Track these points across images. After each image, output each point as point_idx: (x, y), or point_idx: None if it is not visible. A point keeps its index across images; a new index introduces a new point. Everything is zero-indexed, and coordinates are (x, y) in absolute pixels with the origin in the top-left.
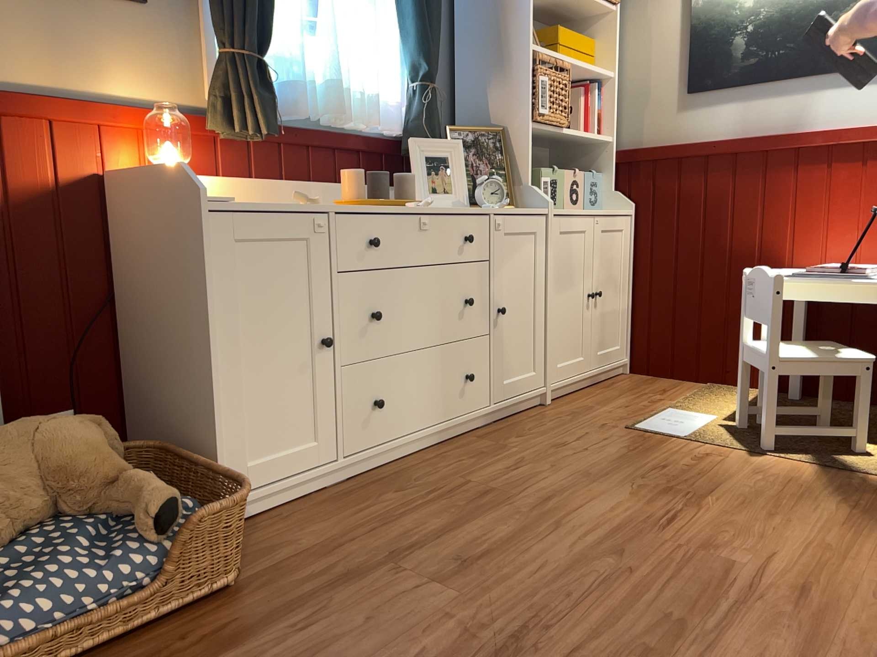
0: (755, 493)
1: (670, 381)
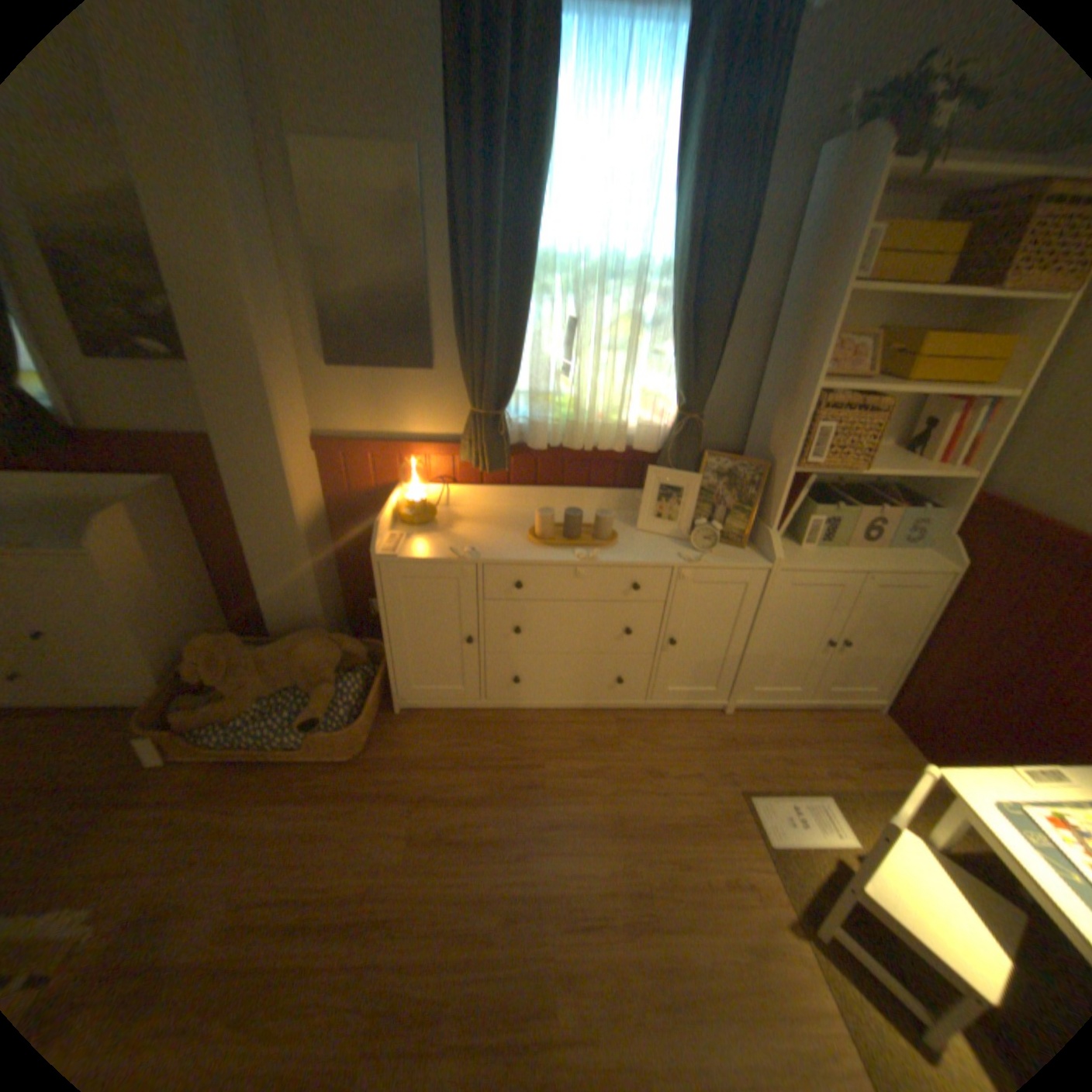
0: (703, 976)
1: (912, 759)
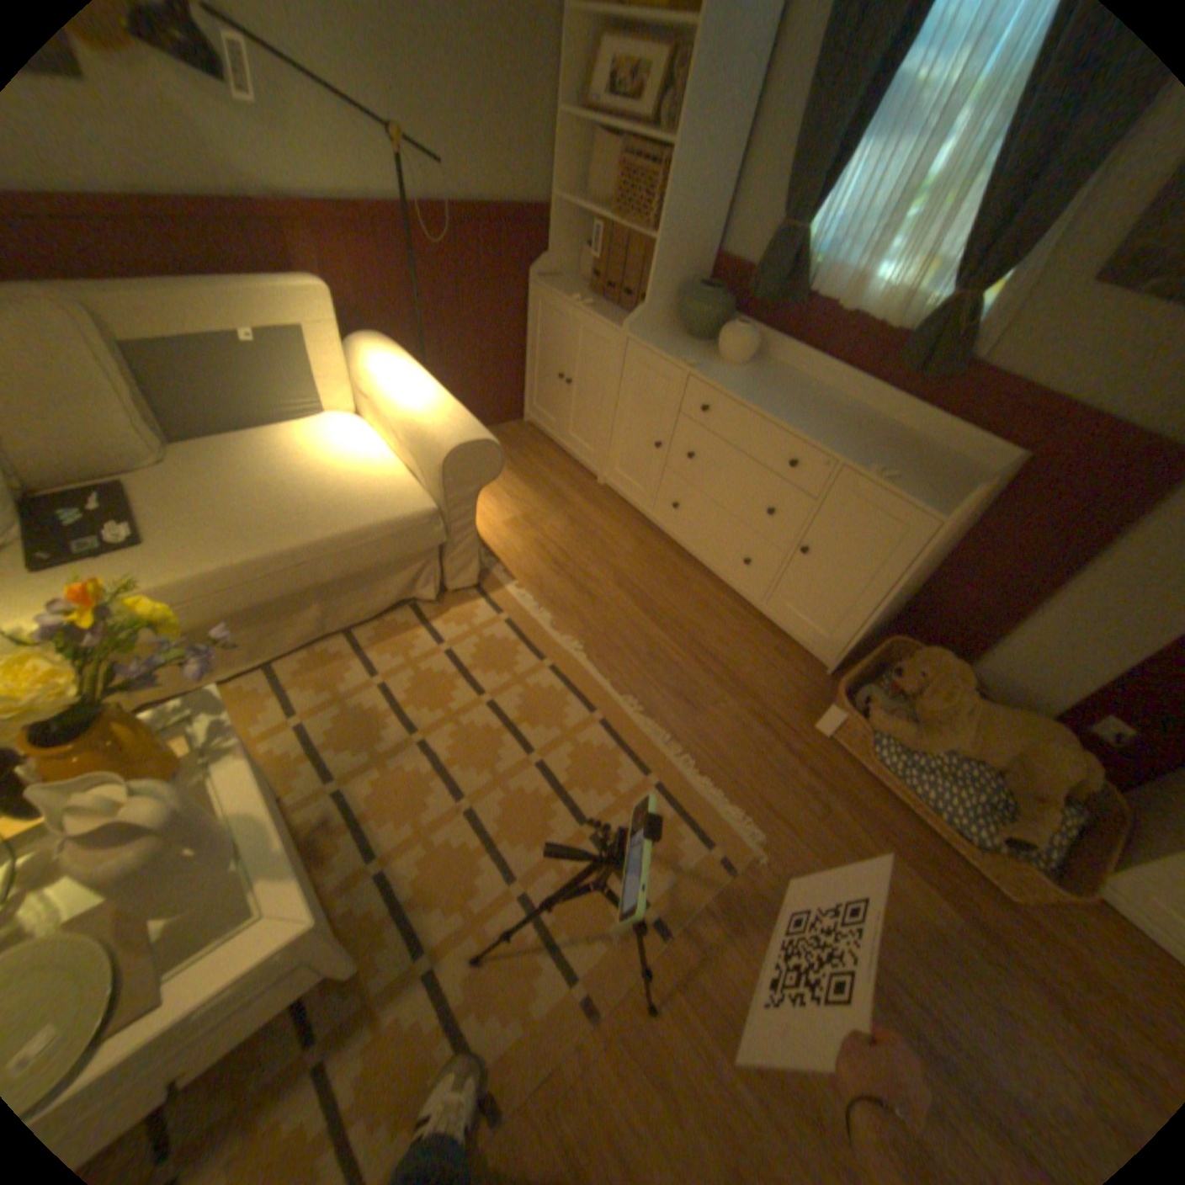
0: None
1: None
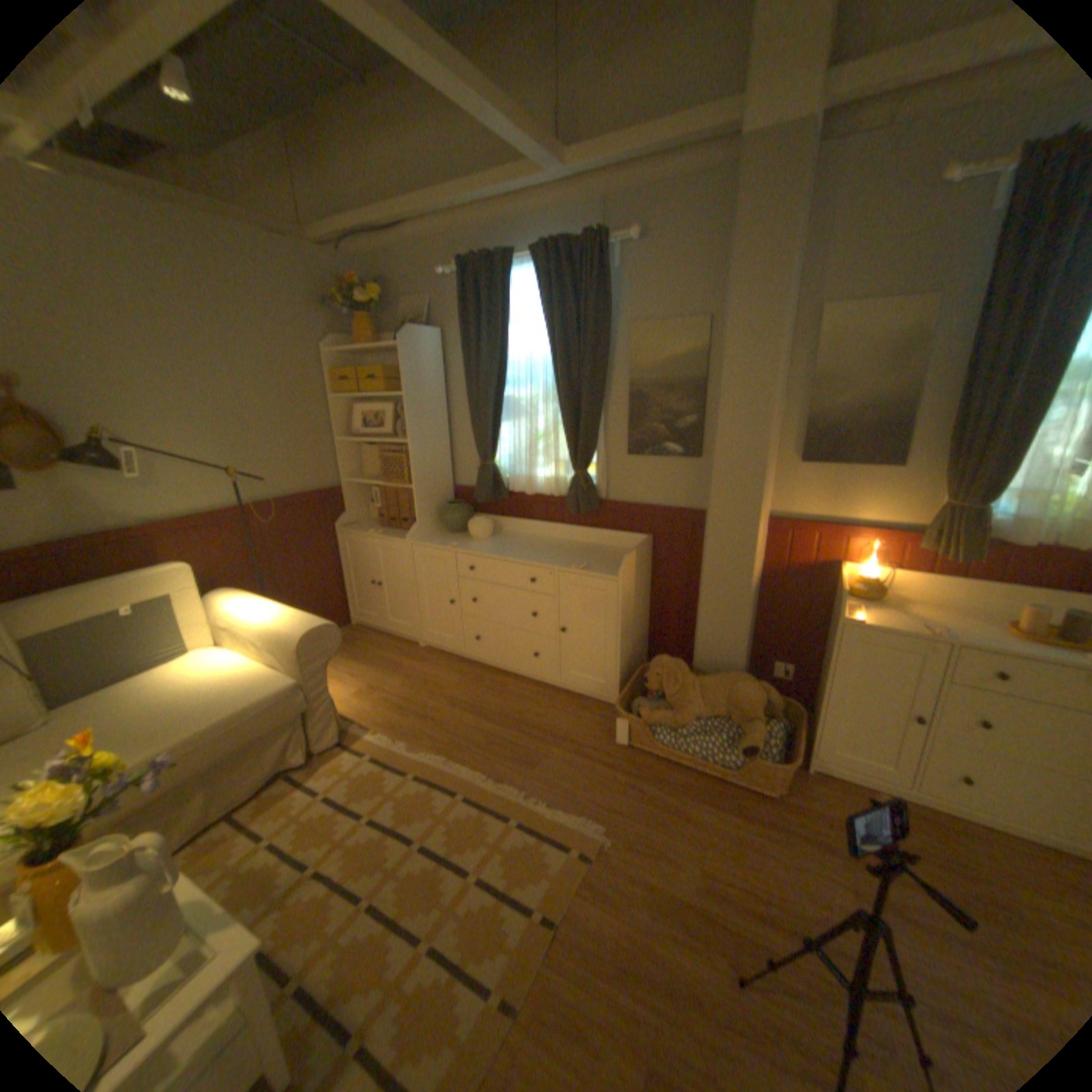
0: None
1: None
